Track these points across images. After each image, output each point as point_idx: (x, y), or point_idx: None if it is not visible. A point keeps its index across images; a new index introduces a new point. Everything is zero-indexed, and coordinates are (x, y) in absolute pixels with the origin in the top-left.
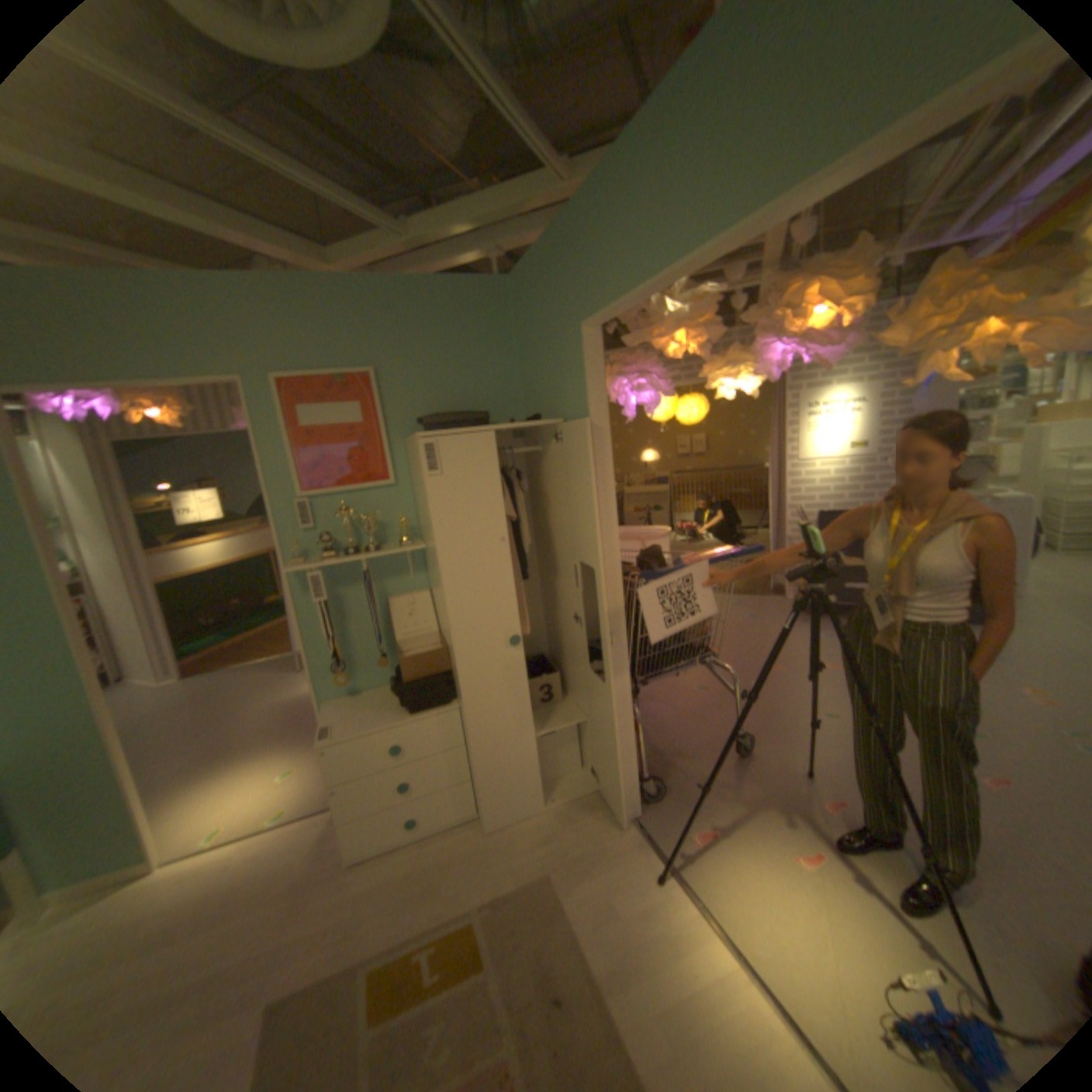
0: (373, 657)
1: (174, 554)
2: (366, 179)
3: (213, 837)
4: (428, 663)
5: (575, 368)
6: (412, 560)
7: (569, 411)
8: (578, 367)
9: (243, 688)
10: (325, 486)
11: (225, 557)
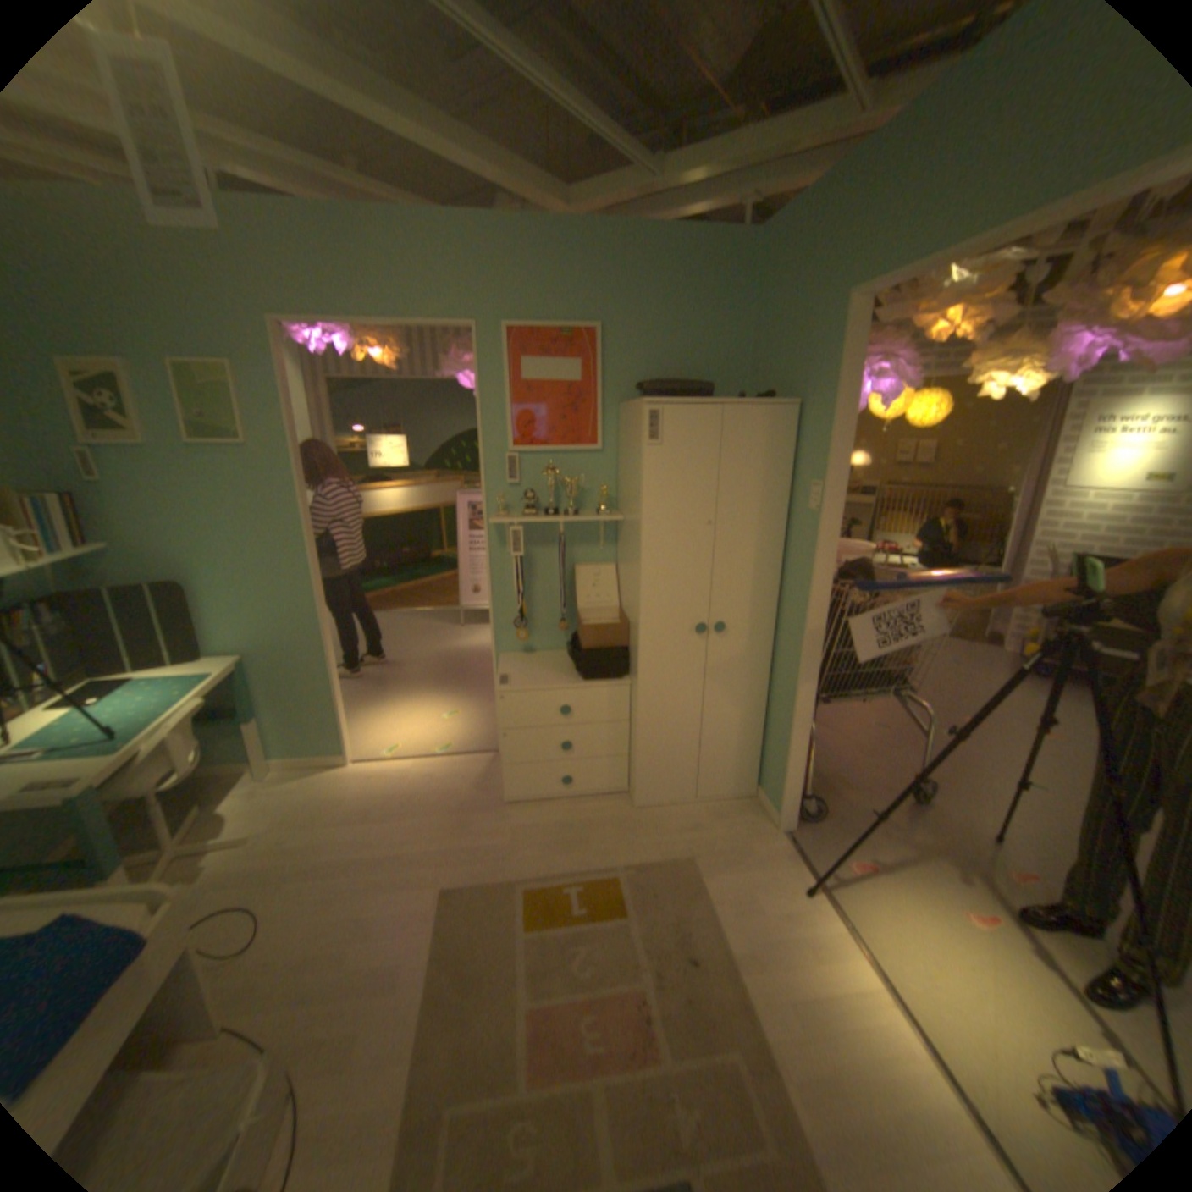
0: (551, 619)
1: (365, 494)
2: (620, 105)
3: (392, 749)
4: (608, 634)
5: (830, 342)
6: (604, 531)
7: (810, 392)
8: (835, 341)
9: (413, 630)
10: (536, 443)
11: (406, 504)
